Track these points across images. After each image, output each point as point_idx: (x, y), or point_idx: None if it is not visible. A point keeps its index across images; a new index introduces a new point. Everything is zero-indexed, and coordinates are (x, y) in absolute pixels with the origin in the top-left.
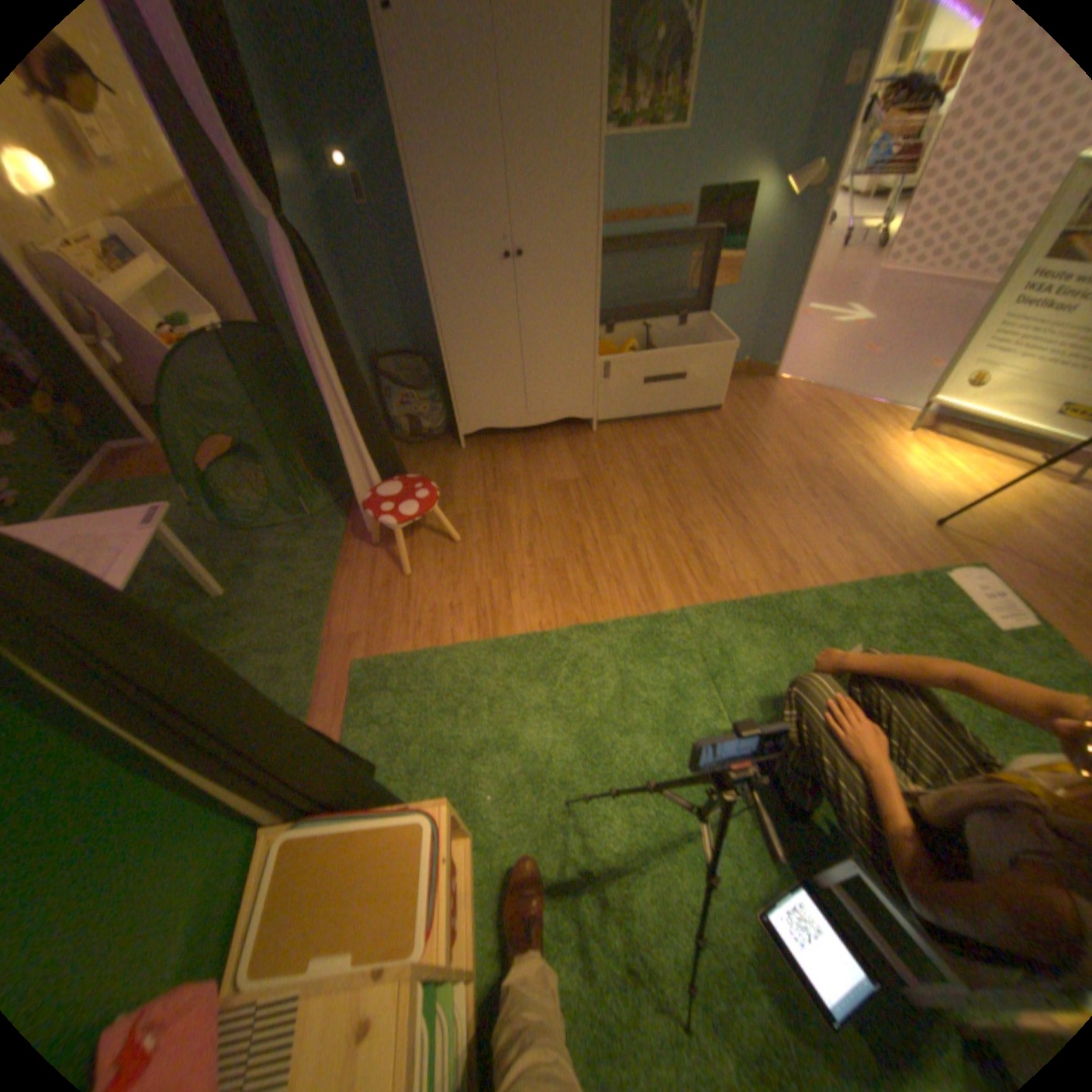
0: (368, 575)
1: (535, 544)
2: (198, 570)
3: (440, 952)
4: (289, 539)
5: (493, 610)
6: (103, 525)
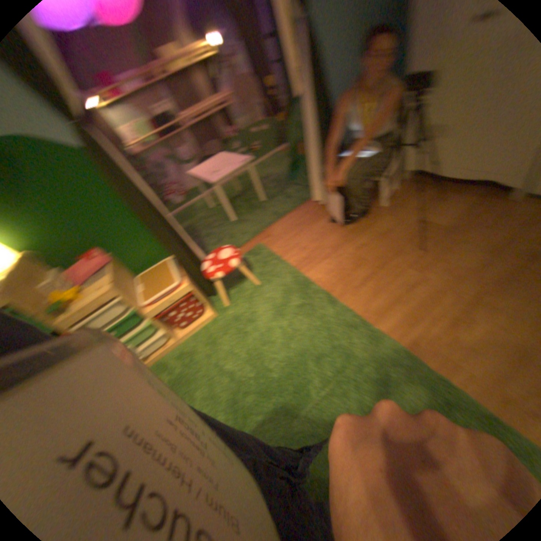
0: (299, 216)
1: (369, 245)
2: (265, 187)
3: (160, 312)
4: (297, 190)
5: (313, 259)
6: (240, 157)
